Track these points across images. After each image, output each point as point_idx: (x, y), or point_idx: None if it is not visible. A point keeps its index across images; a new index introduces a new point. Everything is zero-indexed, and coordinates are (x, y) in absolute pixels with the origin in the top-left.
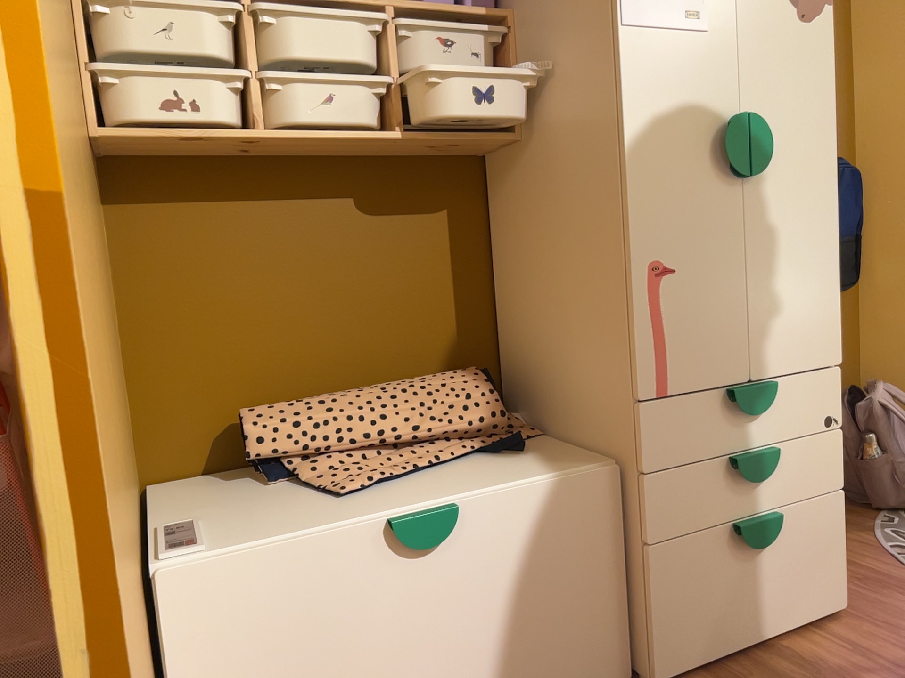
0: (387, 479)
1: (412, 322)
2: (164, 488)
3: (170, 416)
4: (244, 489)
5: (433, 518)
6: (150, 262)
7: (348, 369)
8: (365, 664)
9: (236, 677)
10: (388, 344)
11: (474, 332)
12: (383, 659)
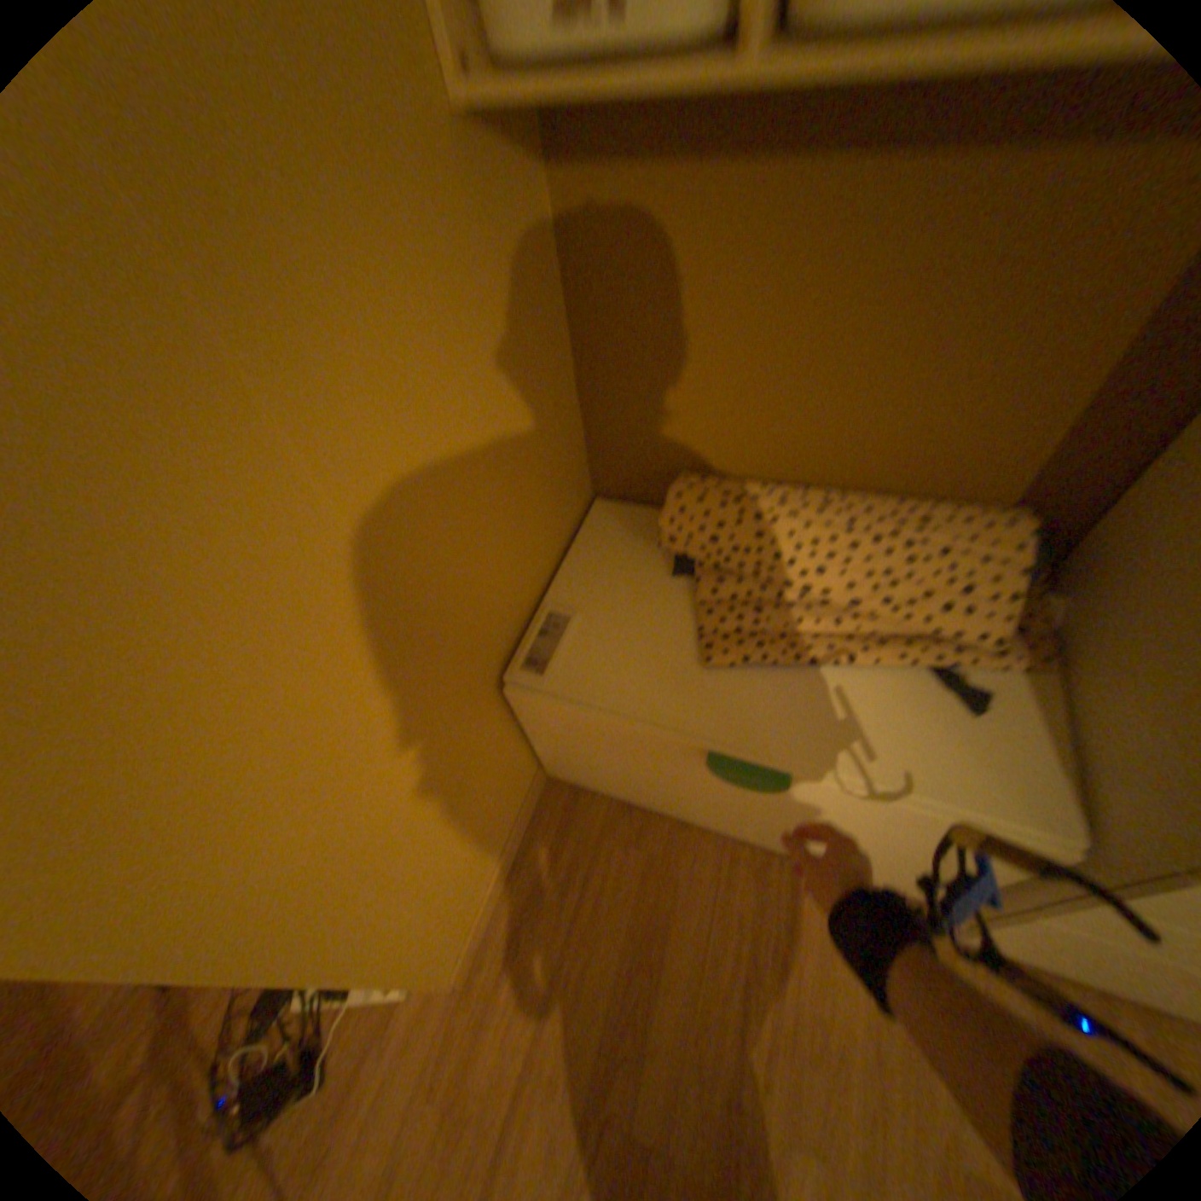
0: (769, 658)
1: (974, 412)
2: (601, 512)
3: (618, 444)
4: (649, 565)
5: (757, 774)
6: (601, 259)
7: (835, 450)
8: (670, 783)
9: (569, 743)
10: (912, 434)
11: (1088, 453)
12: (686, 788)
